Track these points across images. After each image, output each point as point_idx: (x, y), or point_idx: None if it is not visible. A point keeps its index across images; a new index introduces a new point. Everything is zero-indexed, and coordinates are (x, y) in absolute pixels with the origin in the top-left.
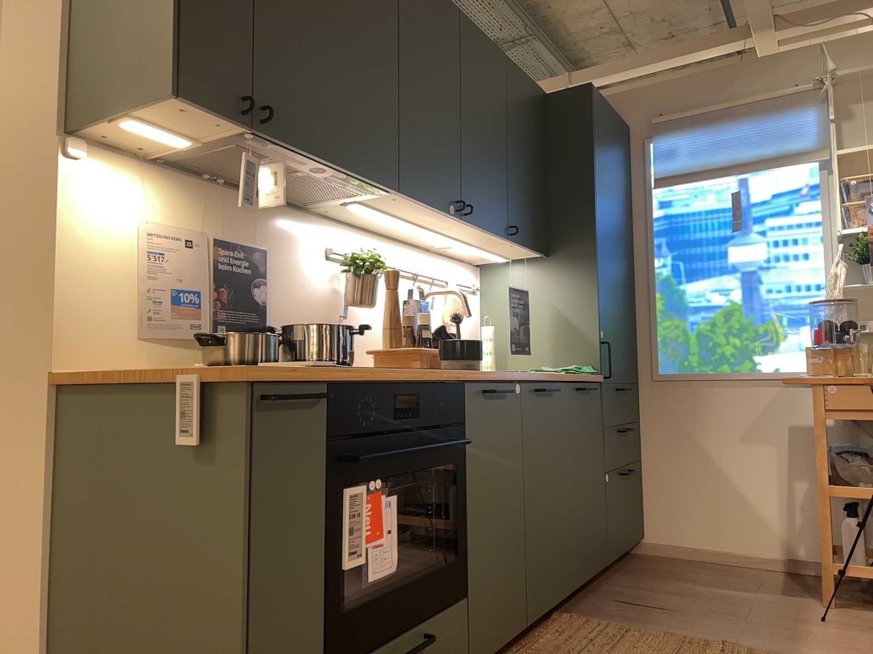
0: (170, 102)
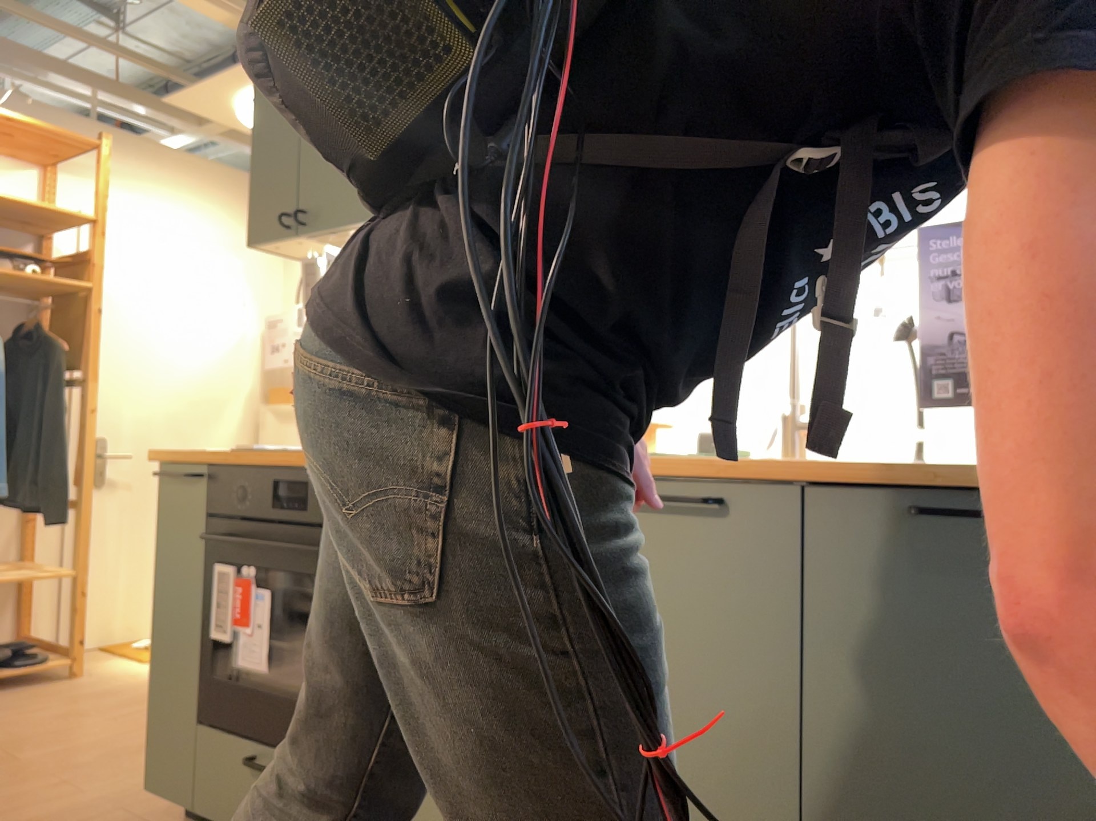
0: (263, 249)
